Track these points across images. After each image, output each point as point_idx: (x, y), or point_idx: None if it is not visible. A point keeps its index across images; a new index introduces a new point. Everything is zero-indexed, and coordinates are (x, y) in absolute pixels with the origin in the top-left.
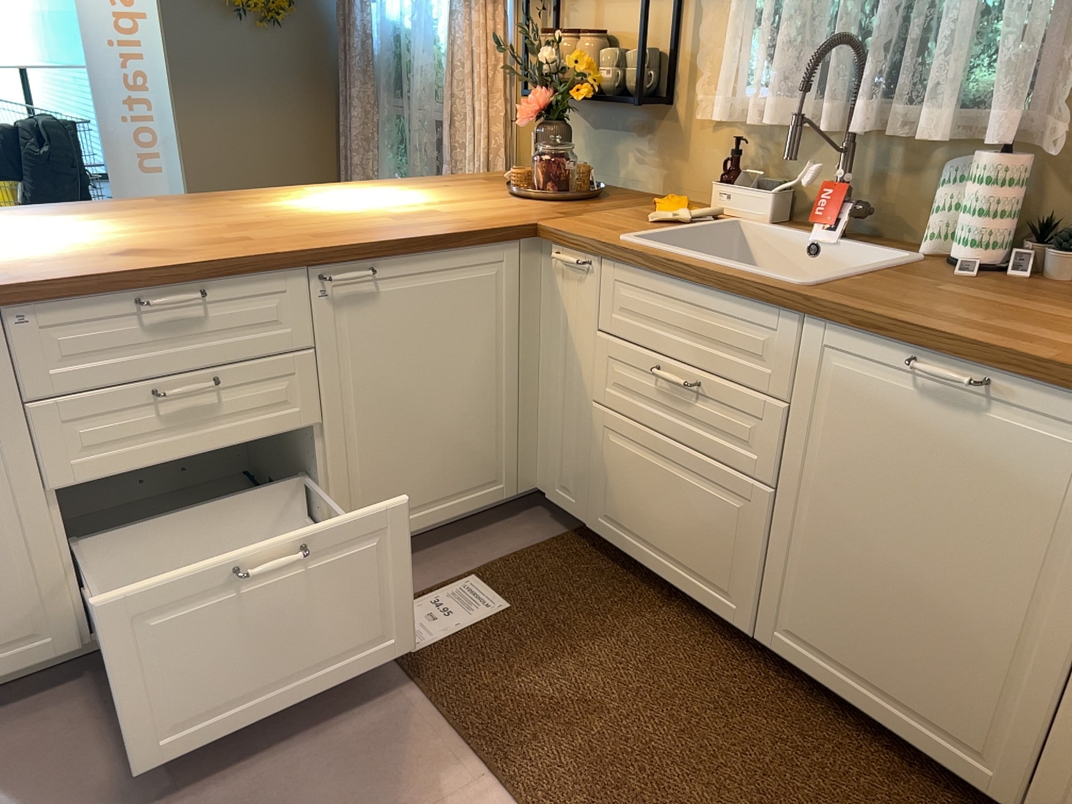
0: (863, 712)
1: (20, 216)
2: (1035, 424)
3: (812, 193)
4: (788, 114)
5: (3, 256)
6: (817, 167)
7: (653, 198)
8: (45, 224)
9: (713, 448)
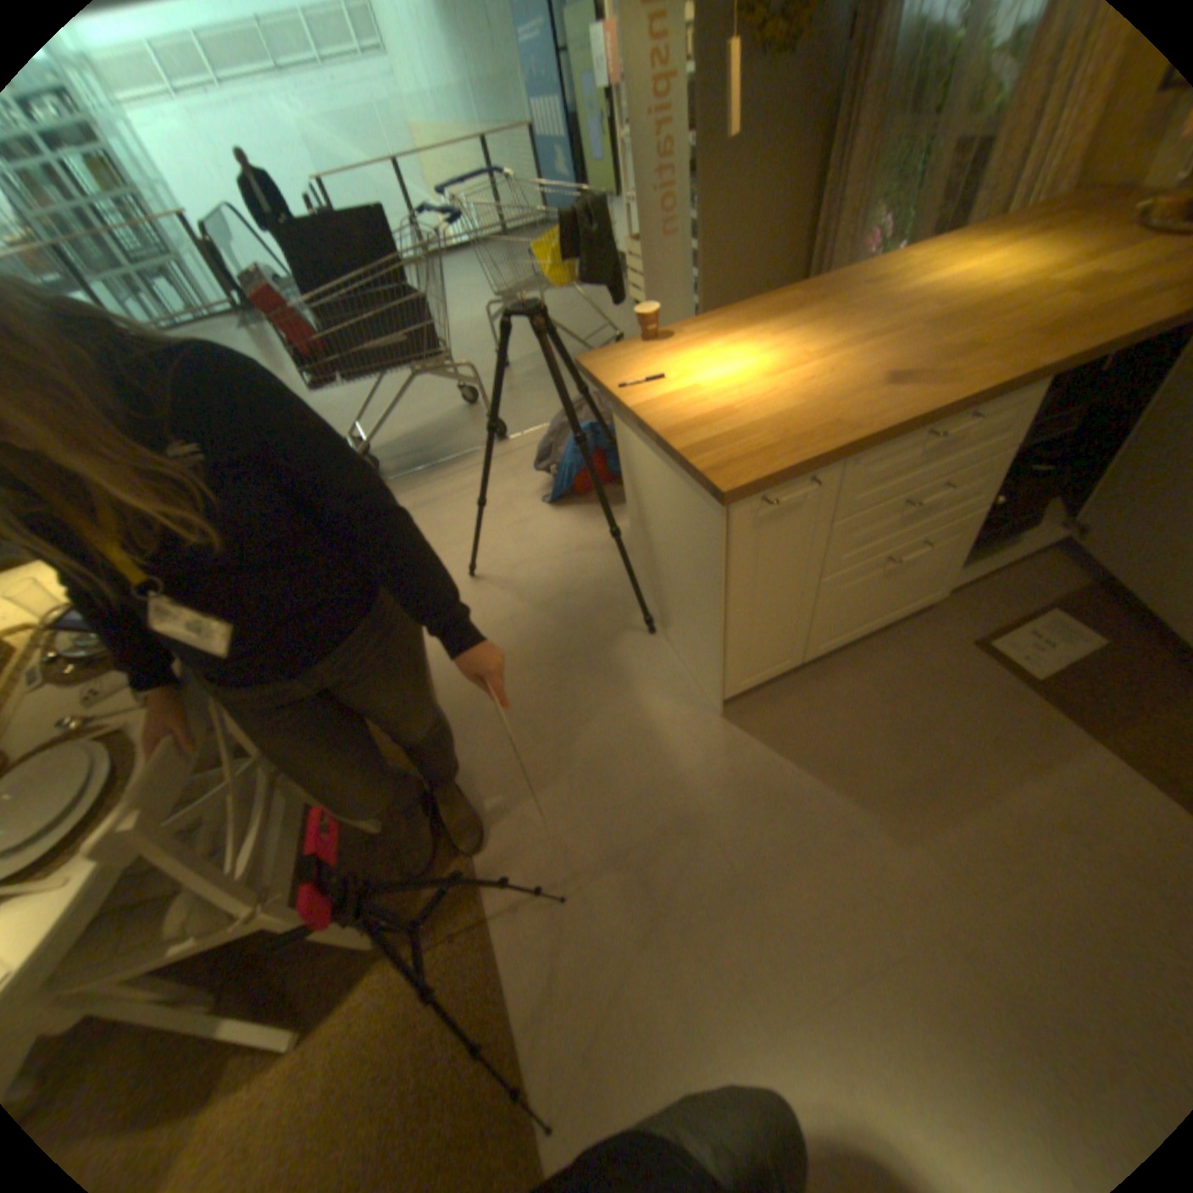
0: None
1: (719, 328)
2: None
3: None
4: None
5: (790, 390)
6: None
7: None
8: (755, 338)
9: None
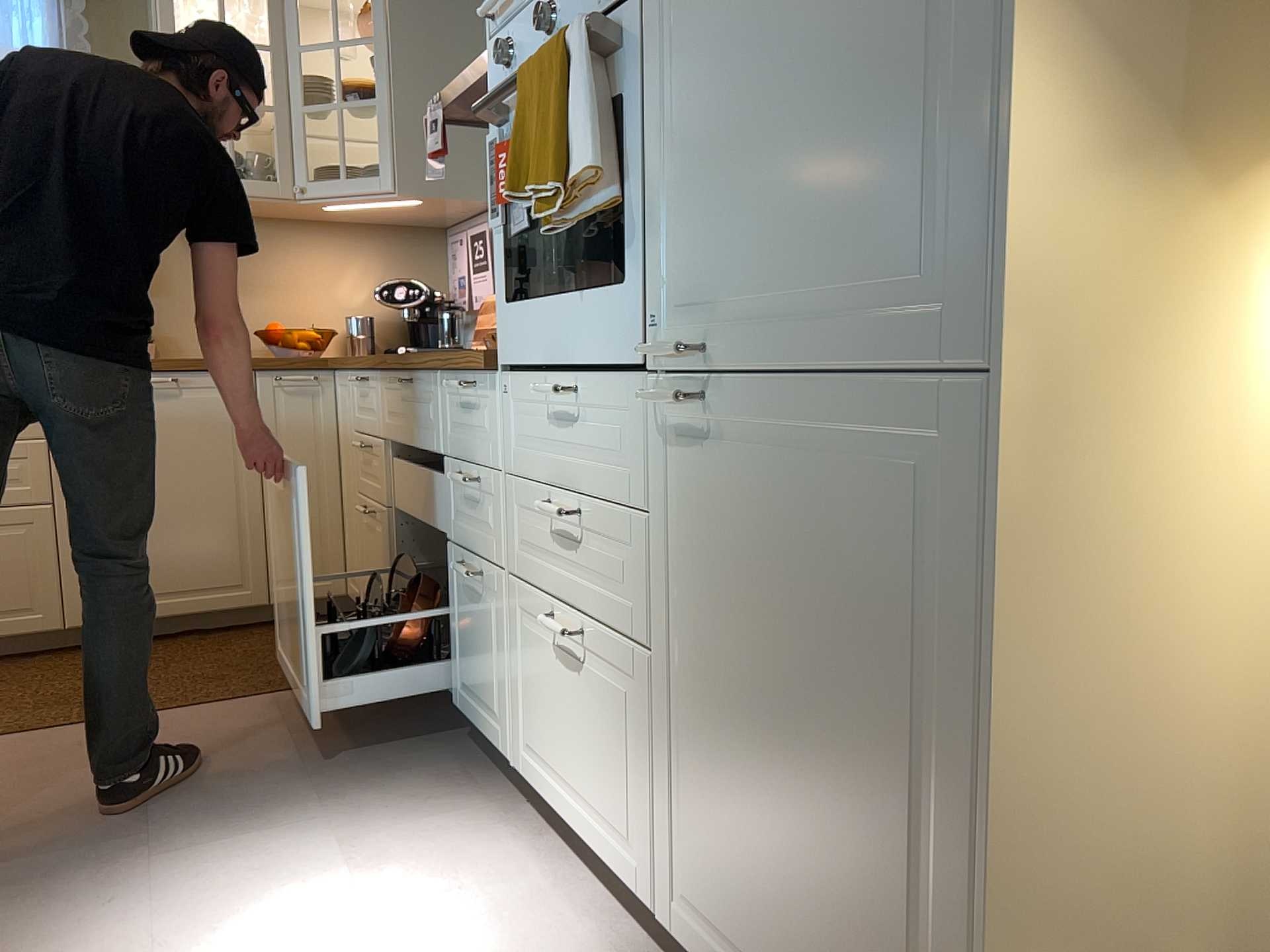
0: (168, 616)
1: None
2: (205, 392)
3: None
4: None
5: None
6: None
7: None
8: None
9: None
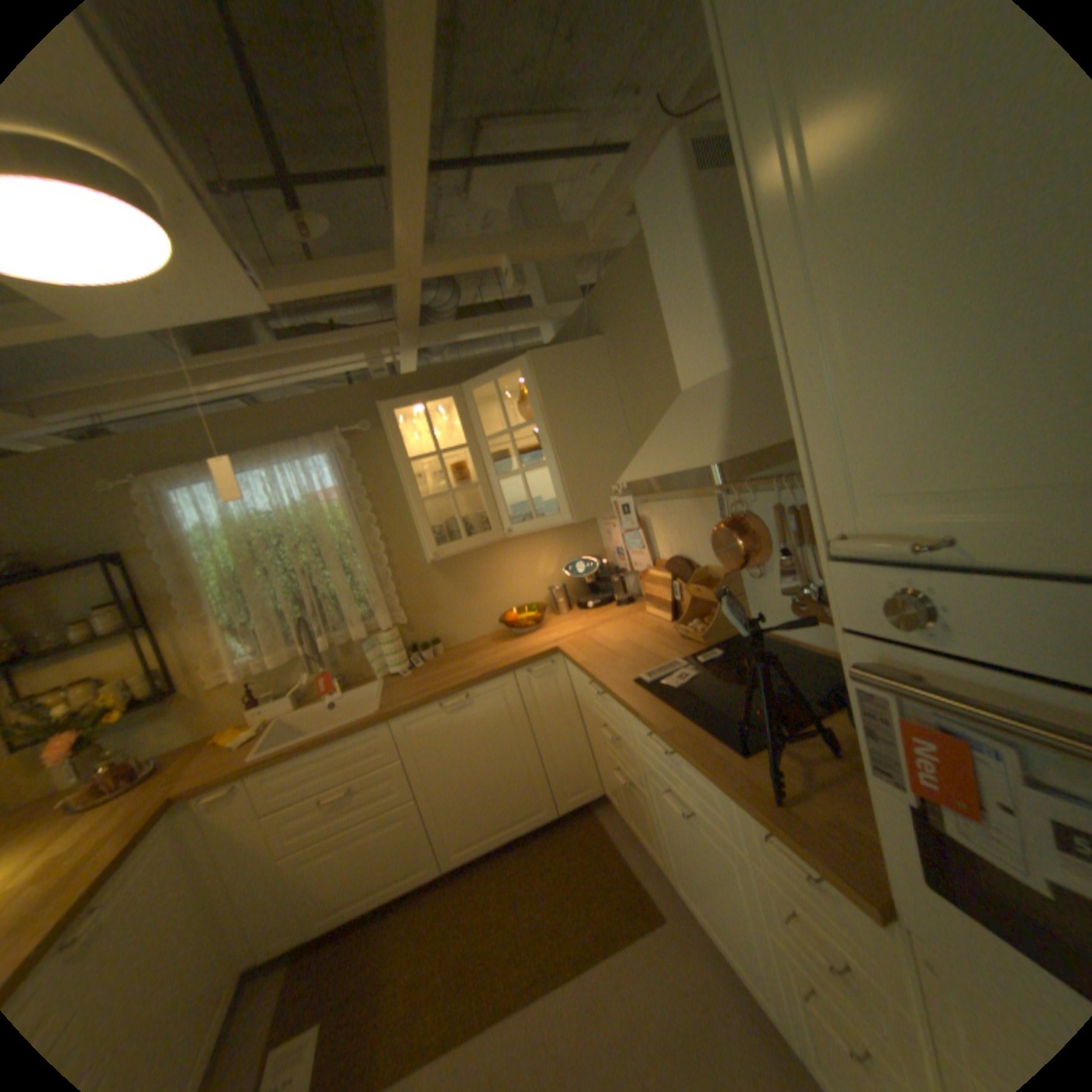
0: (499, 846)
1: None
2: (487, 696)
3: (304, 685)
4: (281, 658)
5: None
6: (307, 672)
7: (194, 745)
8: None
9: (373, 811)
